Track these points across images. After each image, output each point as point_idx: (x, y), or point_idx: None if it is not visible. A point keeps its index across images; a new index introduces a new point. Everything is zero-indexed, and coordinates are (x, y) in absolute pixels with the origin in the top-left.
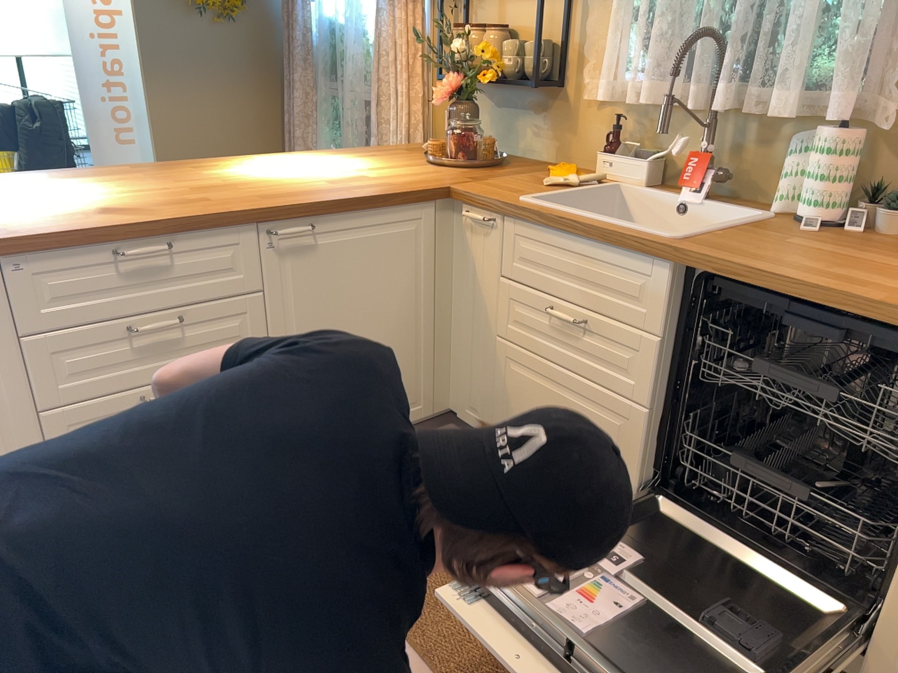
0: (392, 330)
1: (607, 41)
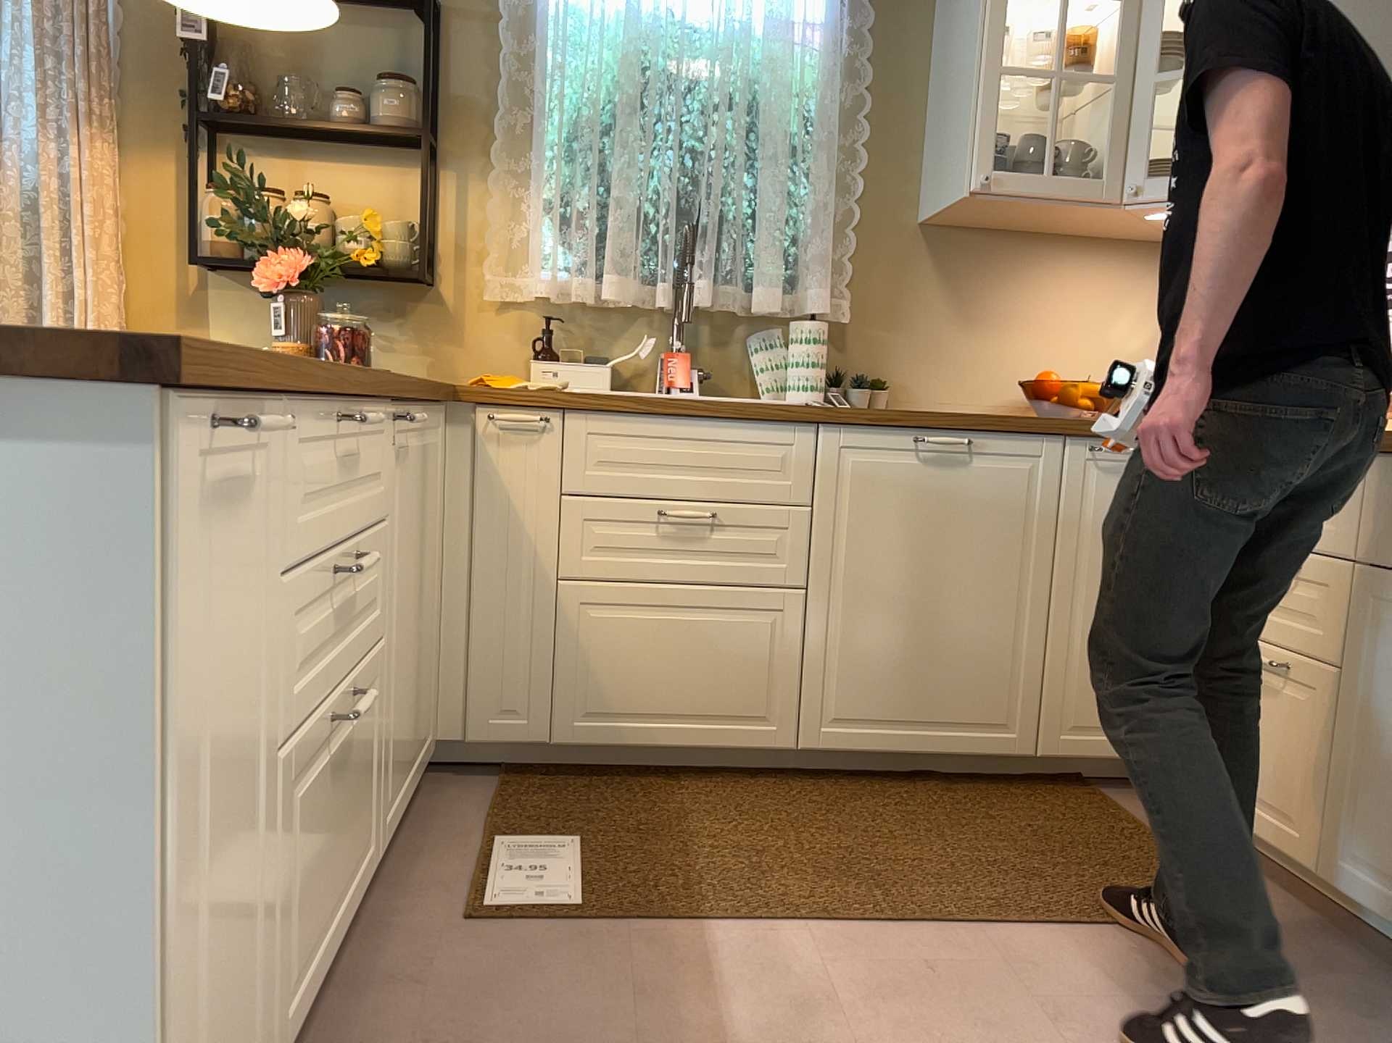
0: (425, 603)
1: (512, 230)
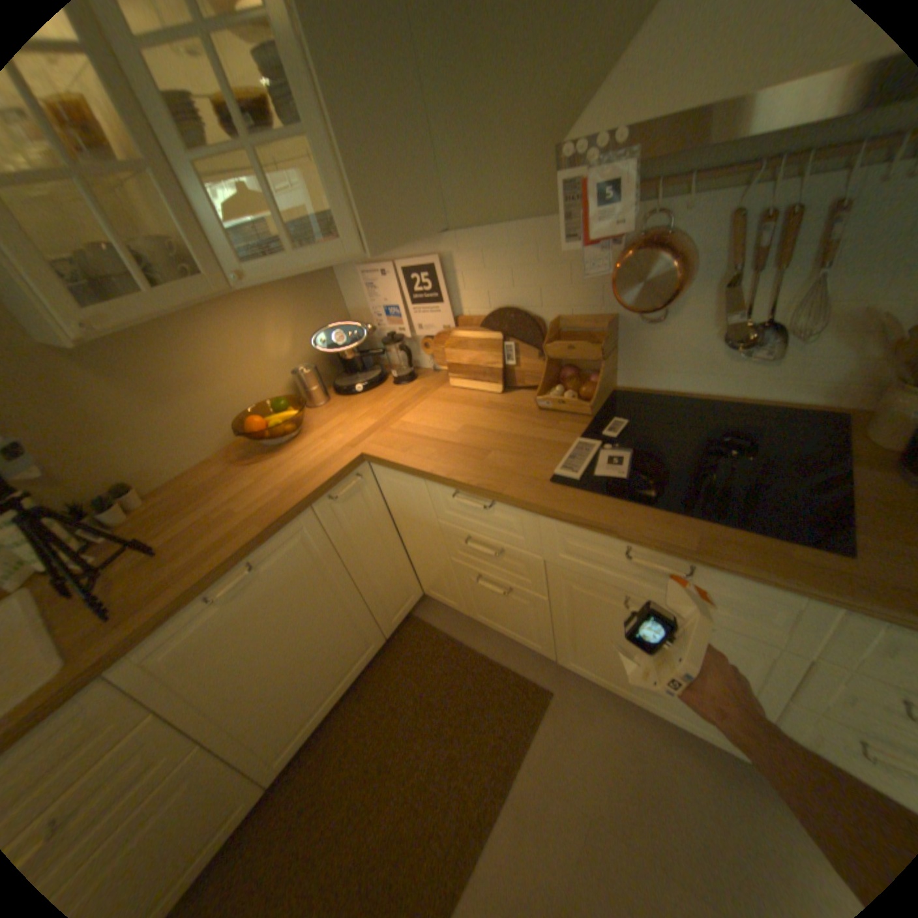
0: None
1: None
